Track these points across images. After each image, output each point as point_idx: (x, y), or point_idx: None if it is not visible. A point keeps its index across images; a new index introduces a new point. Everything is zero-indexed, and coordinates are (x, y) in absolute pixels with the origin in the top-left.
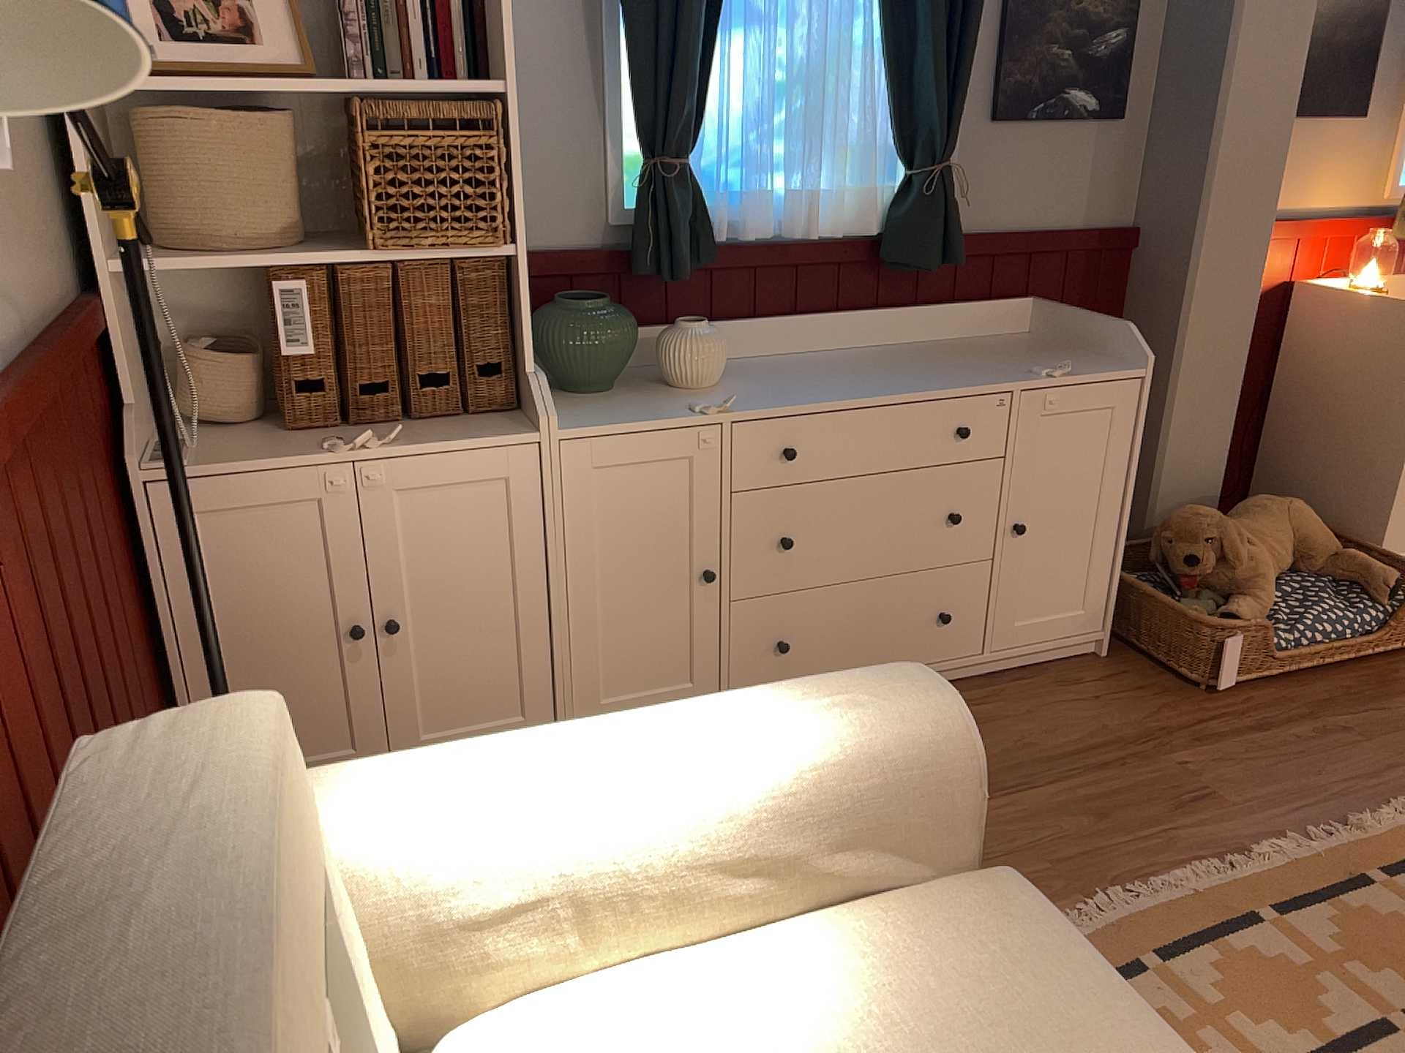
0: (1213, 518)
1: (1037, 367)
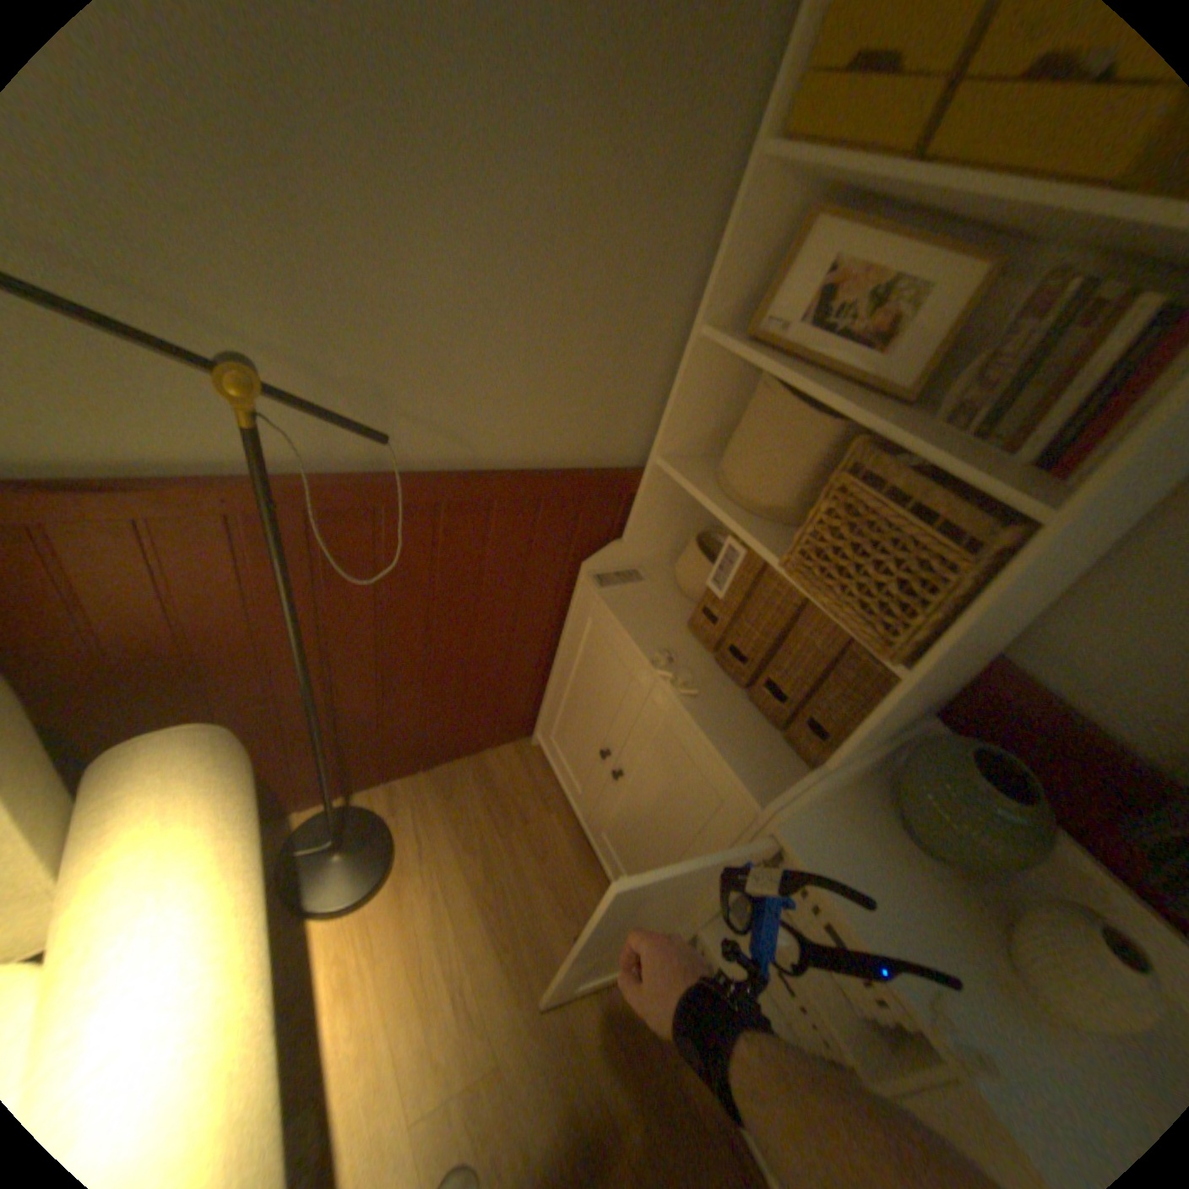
0: None
1: None
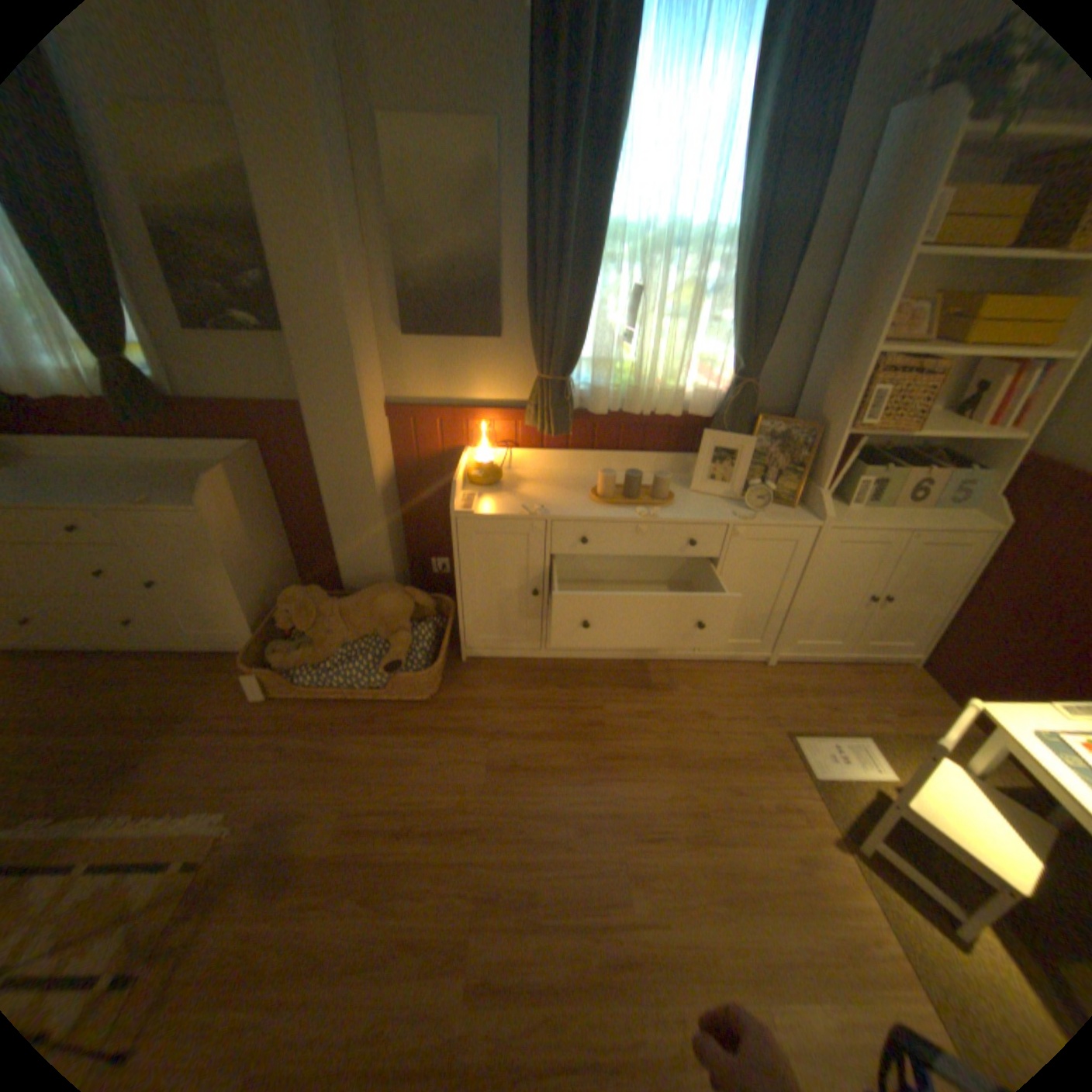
0: (297, 597)
1: (138, 495)
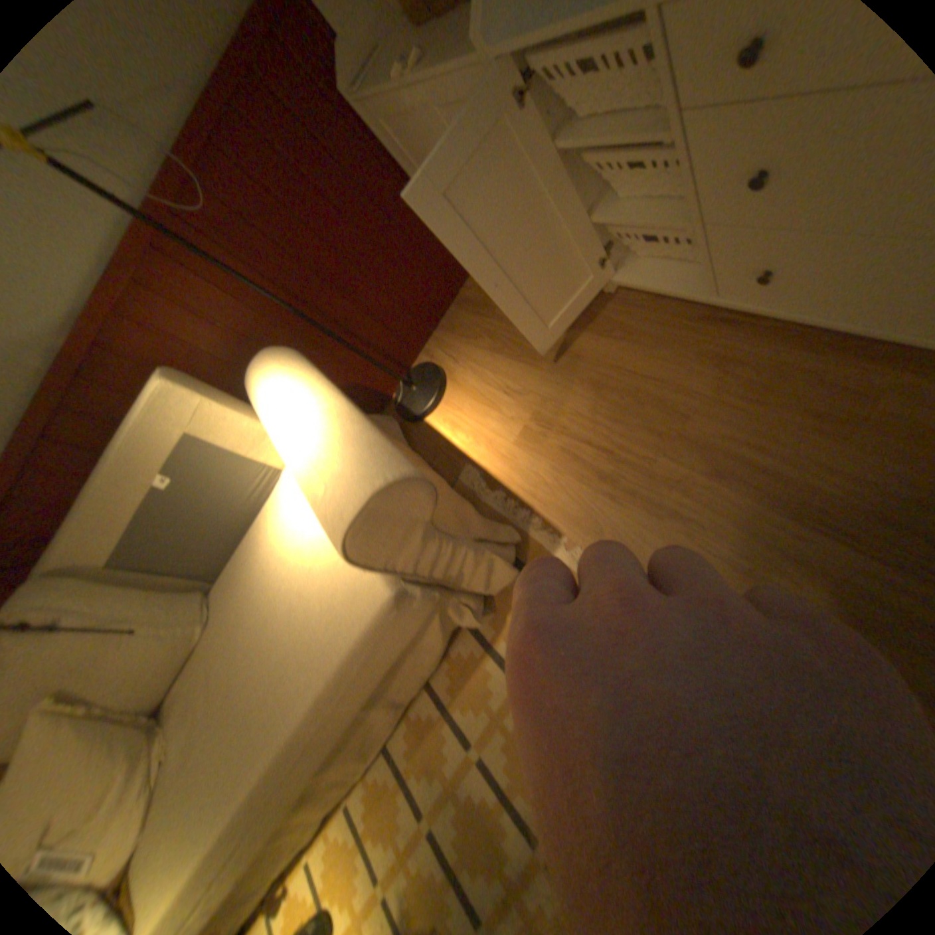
0: None
1: None
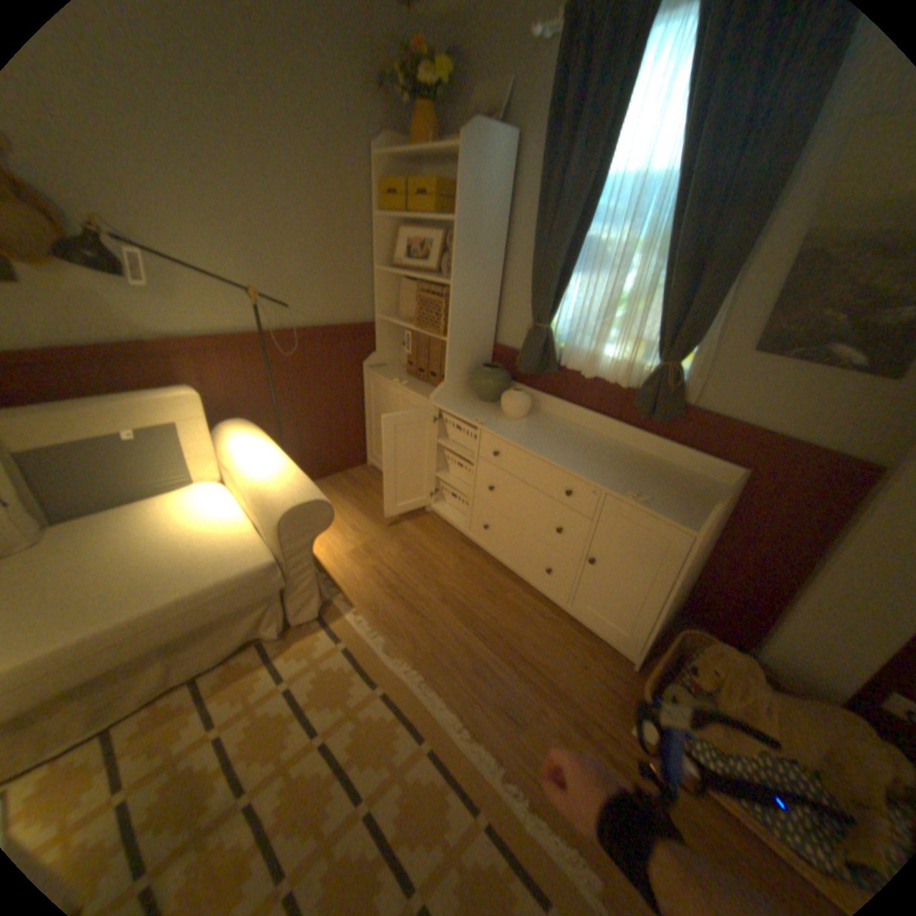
0: (737, 668)
1: (638, 491)
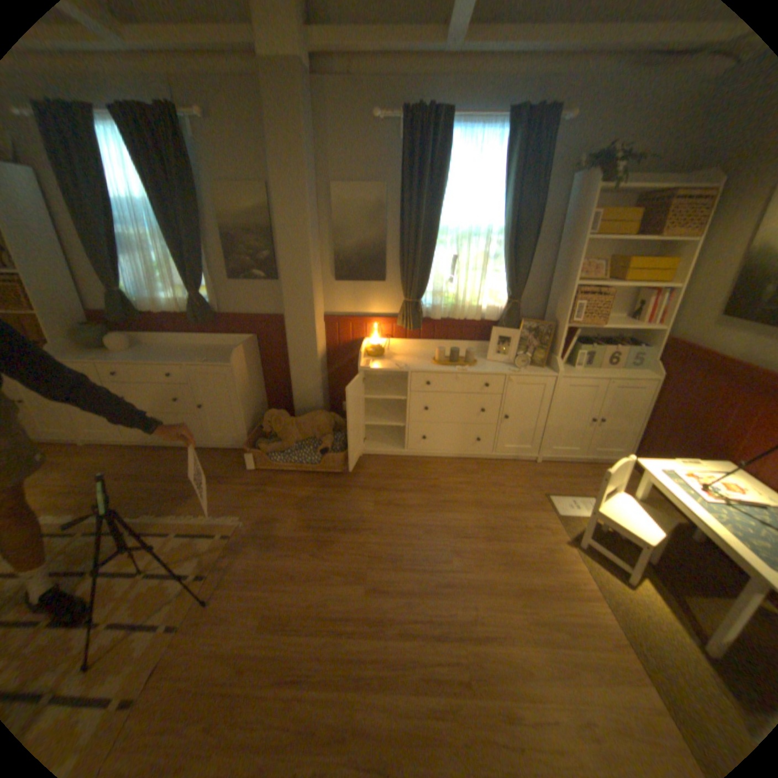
0: (274, 415)
1: (201, 359)
